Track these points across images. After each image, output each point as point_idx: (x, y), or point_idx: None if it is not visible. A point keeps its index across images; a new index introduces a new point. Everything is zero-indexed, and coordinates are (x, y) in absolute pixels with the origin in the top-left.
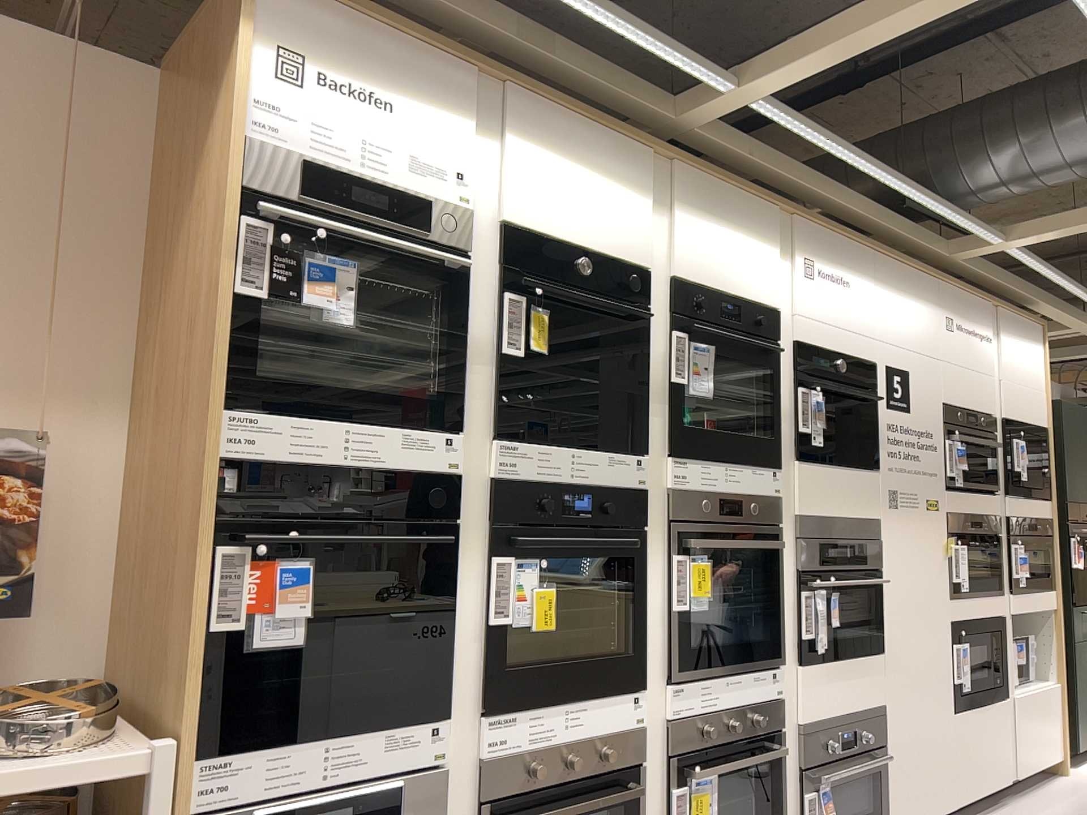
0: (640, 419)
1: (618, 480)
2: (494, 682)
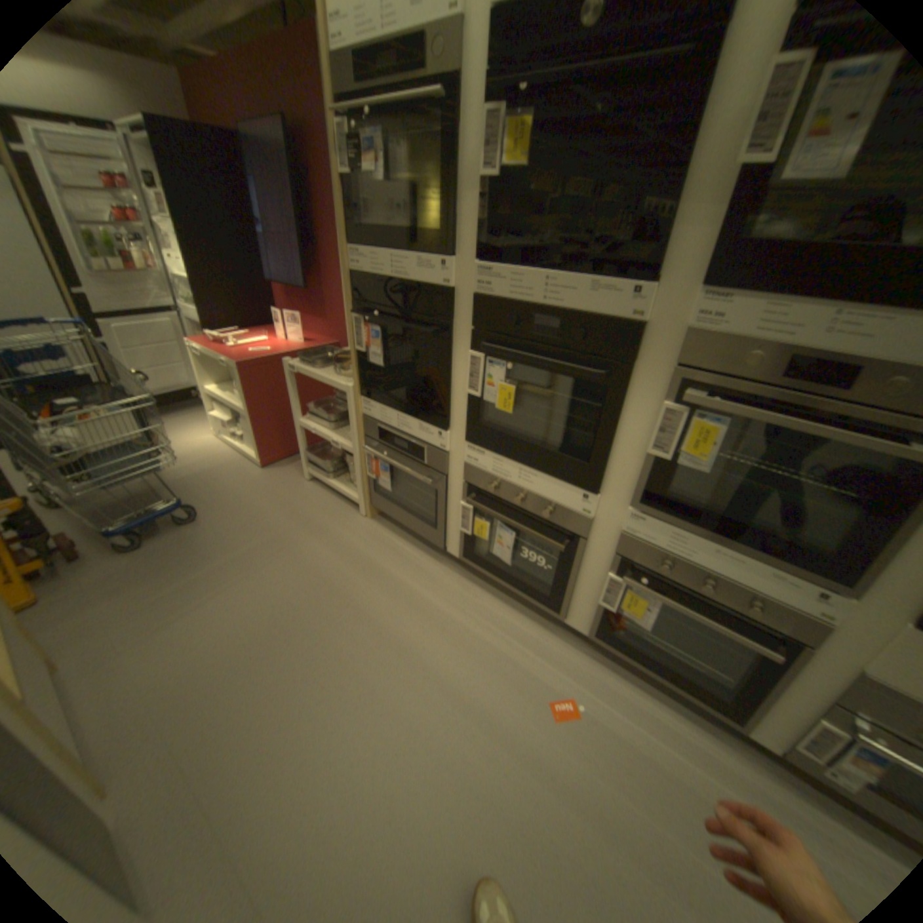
0: (665, 232)
1: (602, 311)
2: (470, 432)
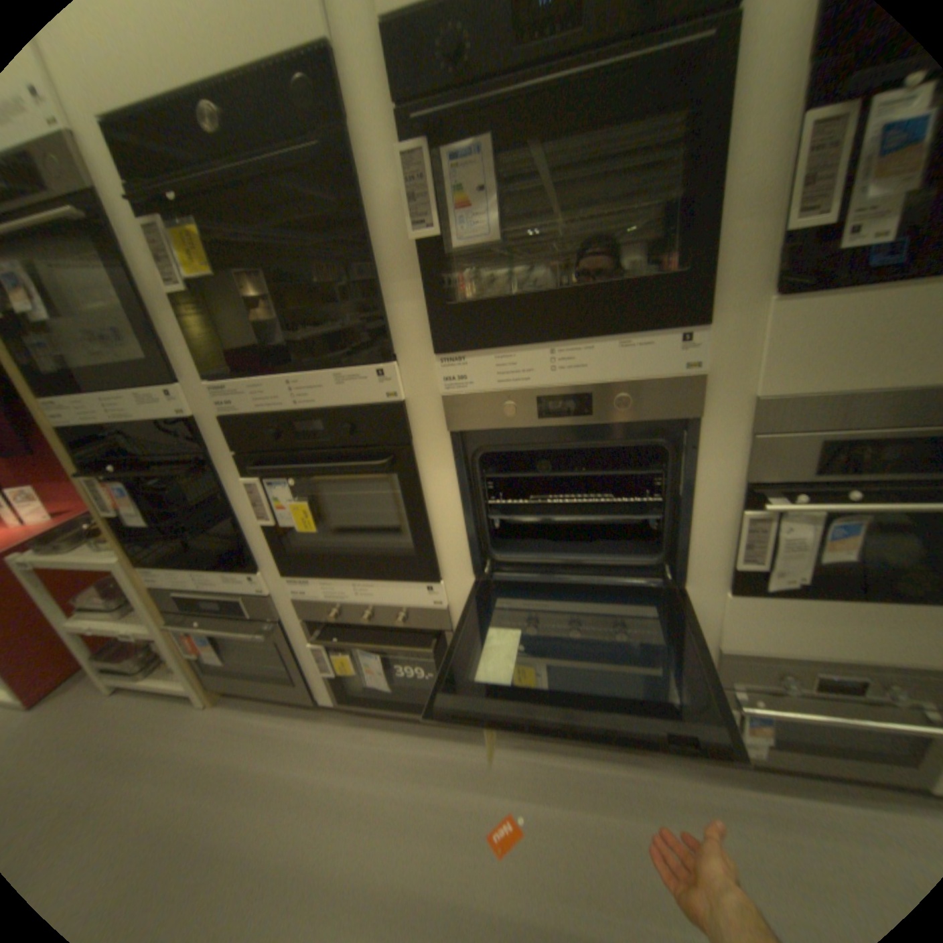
0: (381, 312)
1: (358, 400)
2: (282, 564)
